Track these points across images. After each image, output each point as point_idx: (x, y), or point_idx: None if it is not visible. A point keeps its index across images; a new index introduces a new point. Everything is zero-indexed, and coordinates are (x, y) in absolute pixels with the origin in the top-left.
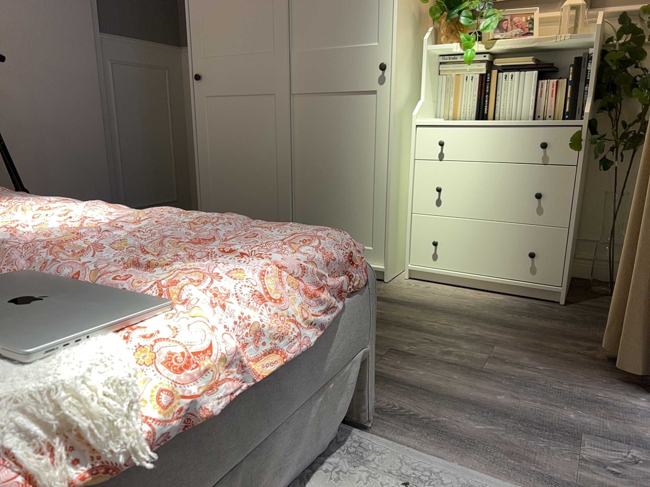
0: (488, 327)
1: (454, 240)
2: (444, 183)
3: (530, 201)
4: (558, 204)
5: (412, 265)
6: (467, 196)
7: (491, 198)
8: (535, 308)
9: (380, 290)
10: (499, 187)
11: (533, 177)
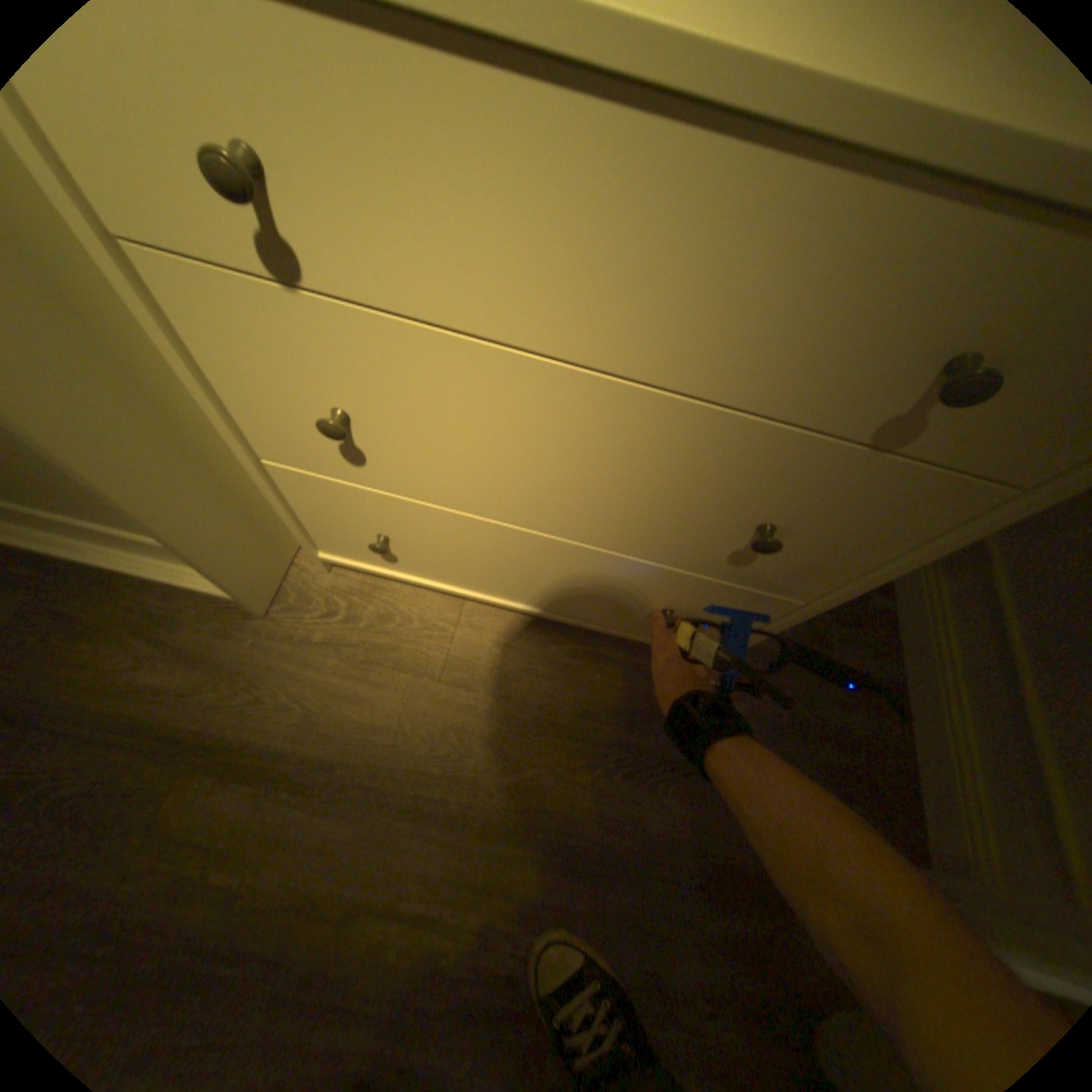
0: (527, 879)
1: (433, 543)
2: (346, 398)
3: (715, 532)
4: (813, 558)
5: (324, 552)
6: (462, 463)
7: (564, 491)
8: (637, 694)
9: (234, 673)
10: (605, 469)
11: (773, 474)
